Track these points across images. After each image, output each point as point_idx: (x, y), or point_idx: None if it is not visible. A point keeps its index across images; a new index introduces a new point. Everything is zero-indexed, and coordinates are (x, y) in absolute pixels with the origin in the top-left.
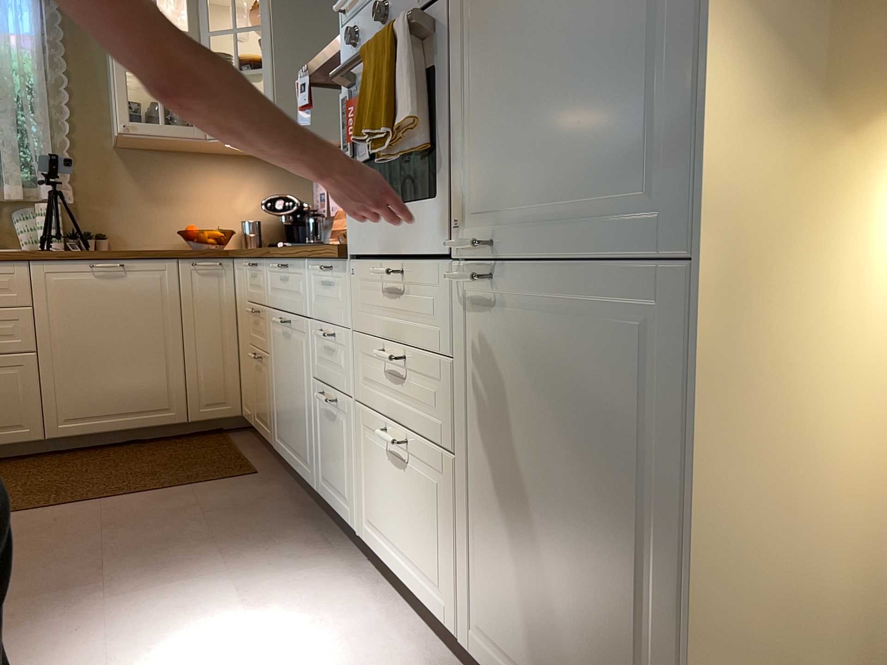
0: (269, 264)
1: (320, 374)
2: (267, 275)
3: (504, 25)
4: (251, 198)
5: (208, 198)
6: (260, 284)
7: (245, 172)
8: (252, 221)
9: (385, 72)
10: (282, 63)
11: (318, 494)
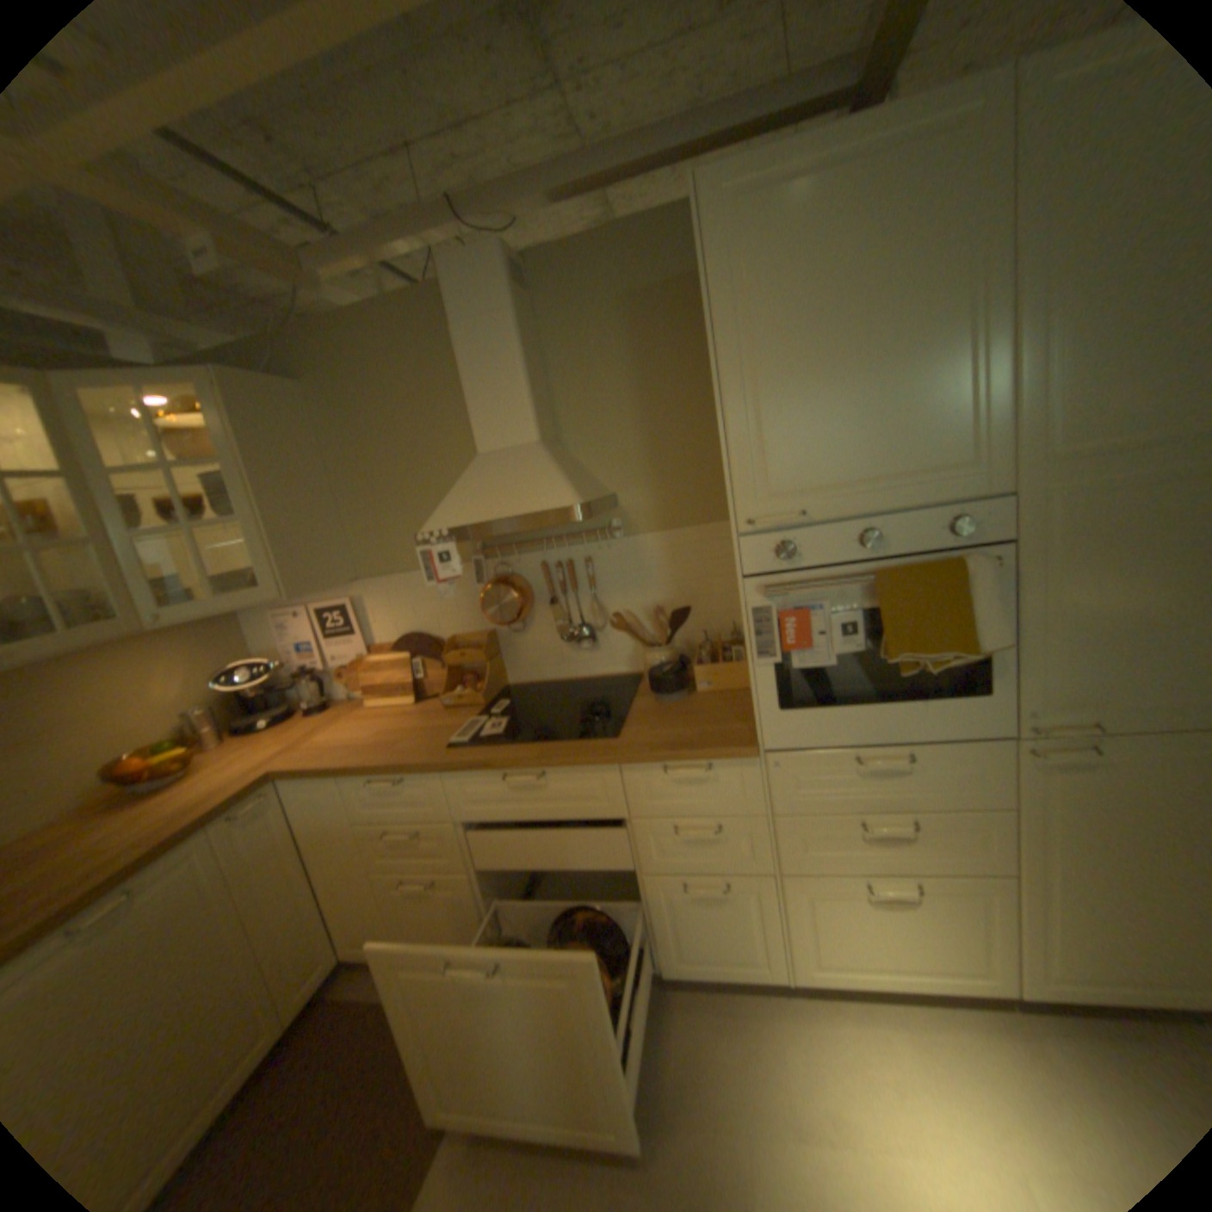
0: (463, 778)
1: (673, 869)
2: (452, 791)
3: (1109, 579)
4: (170, 683)
5: (106, 709)
6: (420, 804)
7: (150, 651)
8: (182, 712)
9: (944, 606)
10: (264, 507)
11: (660, 978)
